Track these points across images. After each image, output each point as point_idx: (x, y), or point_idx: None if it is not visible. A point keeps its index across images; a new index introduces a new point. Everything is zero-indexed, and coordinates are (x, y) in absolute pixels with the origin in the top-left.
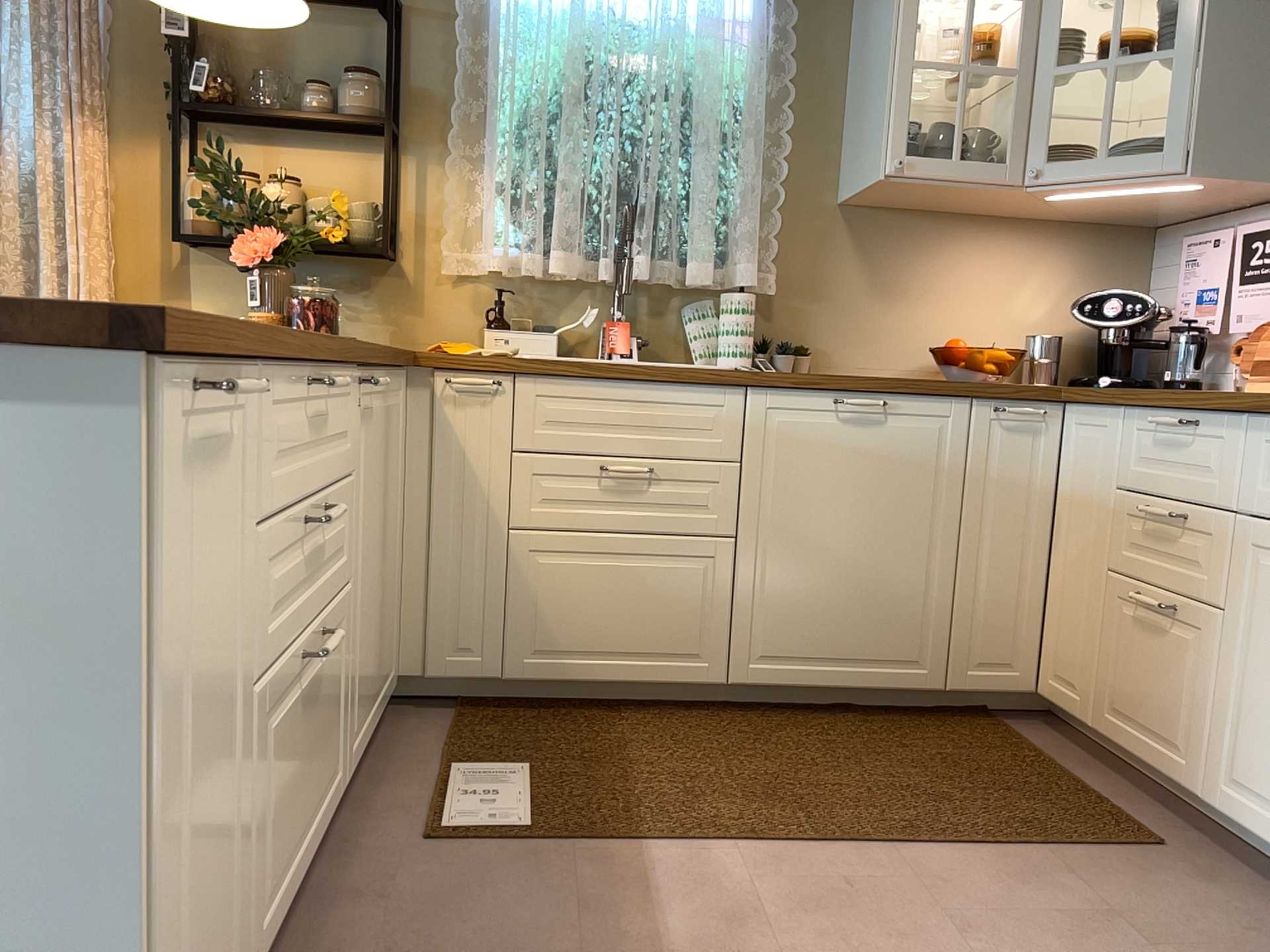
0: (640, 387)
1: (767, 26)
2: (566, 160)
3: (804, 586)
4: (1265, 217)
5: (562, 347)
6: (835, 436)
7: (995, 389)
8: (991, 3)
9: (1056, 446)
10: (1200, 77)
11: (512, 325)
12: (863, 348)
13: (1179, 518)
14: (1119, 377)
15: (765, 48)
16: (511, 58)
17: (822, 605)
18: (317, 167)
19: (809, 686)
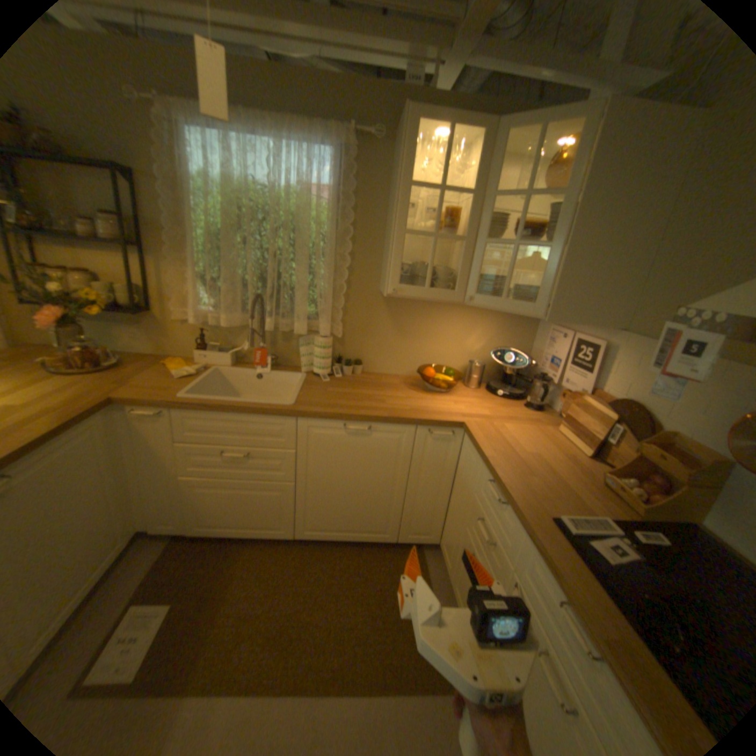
0: (238, 416)
1: (338, 191)
2: (224, 267)
3: (328, 503)
4: (591, 329)
5: (239, 355)
6: (343, 440)
7: (428, 422)
8: (464, 186)
9: (458, 447)
10: (563, 263)
11: (212, 344)
12: (388, 361)
13: (491, 546)
14: (506, 391)
15: (339, 202)
16: (188, 206)
17: (337, 510)
18: (97, 260)
19: (332, 541)
